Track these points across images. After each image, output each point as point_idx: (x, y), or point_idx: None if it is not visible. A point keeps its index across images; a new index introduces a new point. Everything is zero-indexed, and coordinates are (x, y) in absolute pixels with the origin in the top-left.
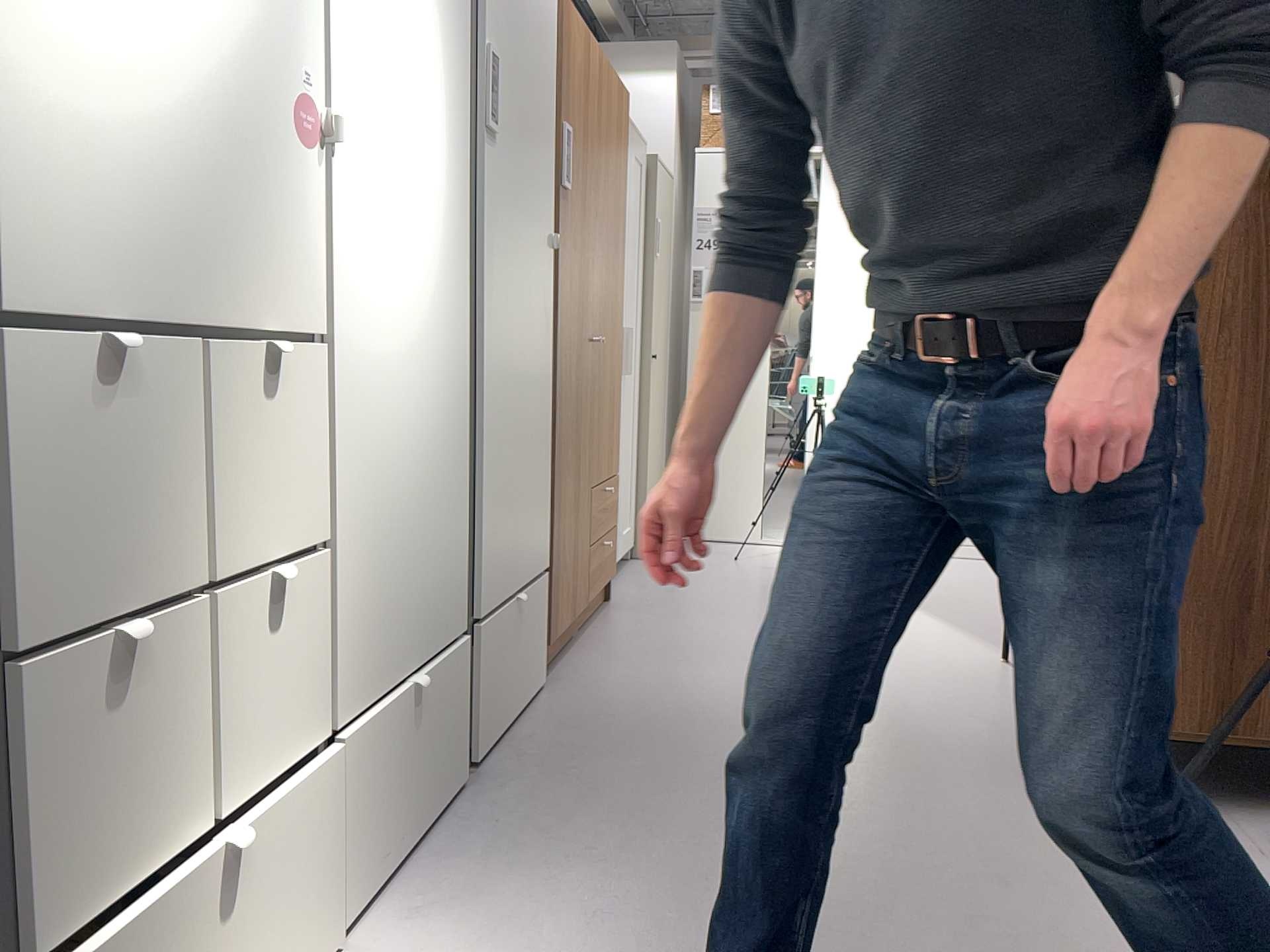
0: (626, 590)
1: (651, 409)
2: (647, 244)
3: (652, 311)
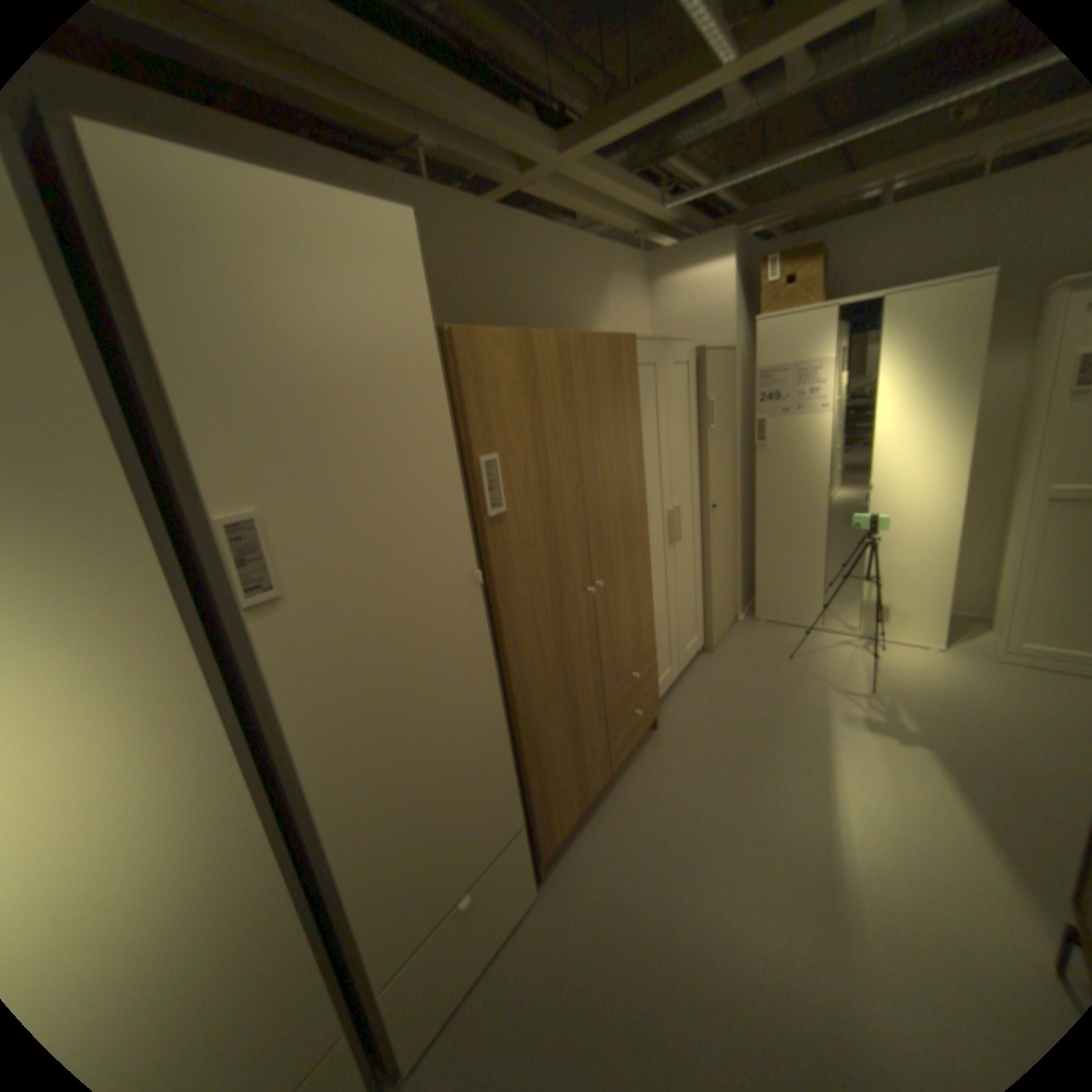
0: (680, 706)
1: (713, 548)
2: (701, 423)
3: (708, 476)
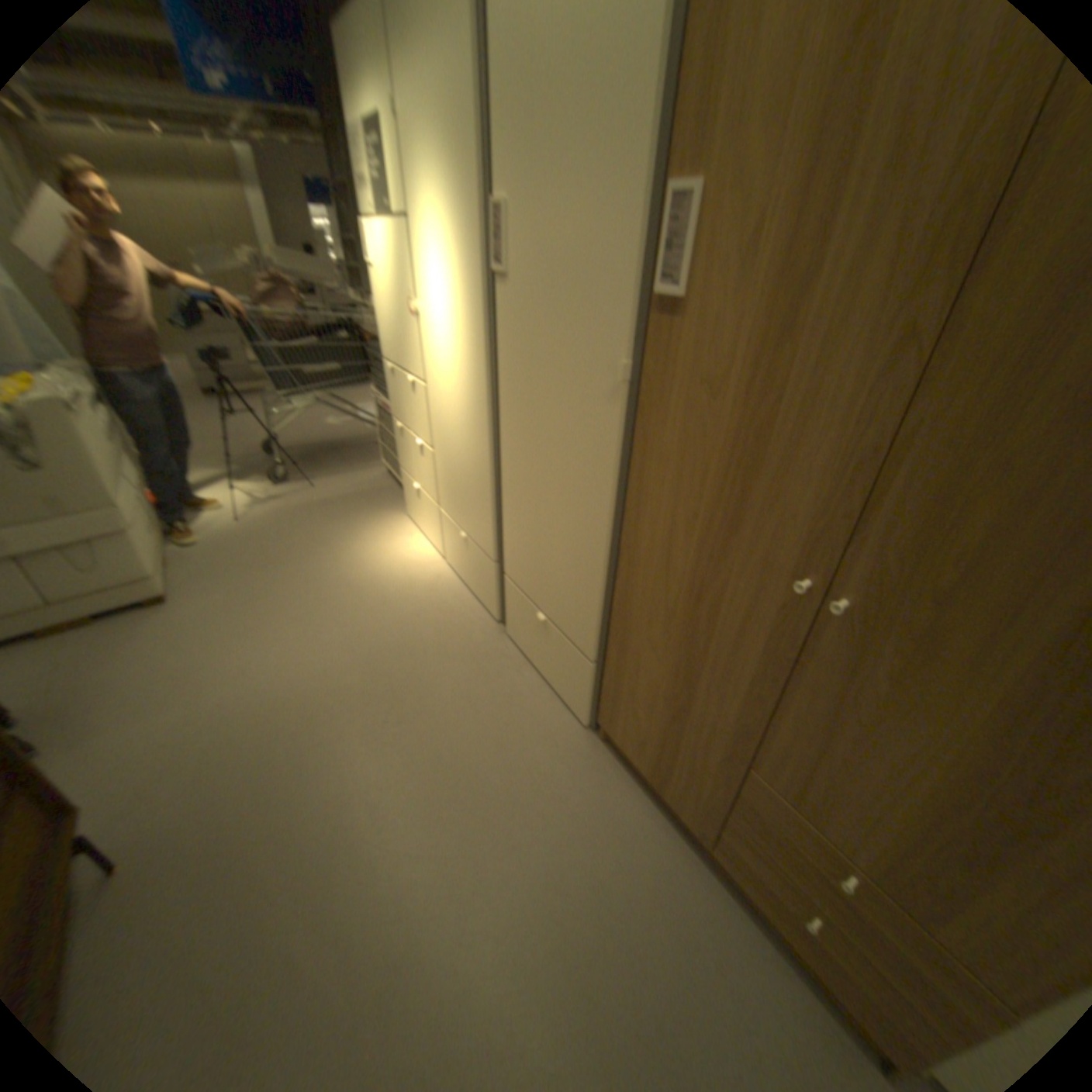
0: None
1: None
2: None
3: None
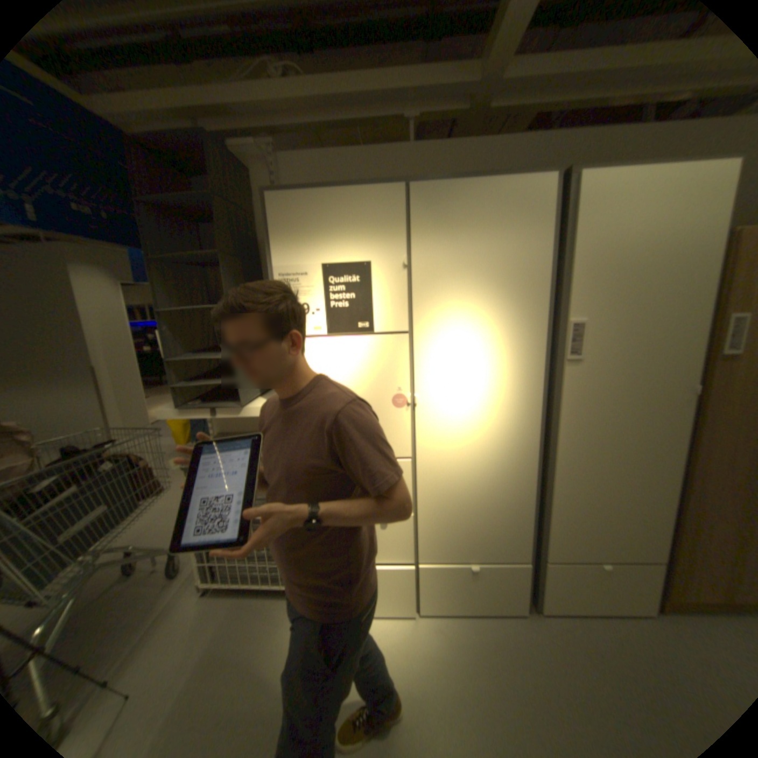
0: None
1: None
2: None
3: None
